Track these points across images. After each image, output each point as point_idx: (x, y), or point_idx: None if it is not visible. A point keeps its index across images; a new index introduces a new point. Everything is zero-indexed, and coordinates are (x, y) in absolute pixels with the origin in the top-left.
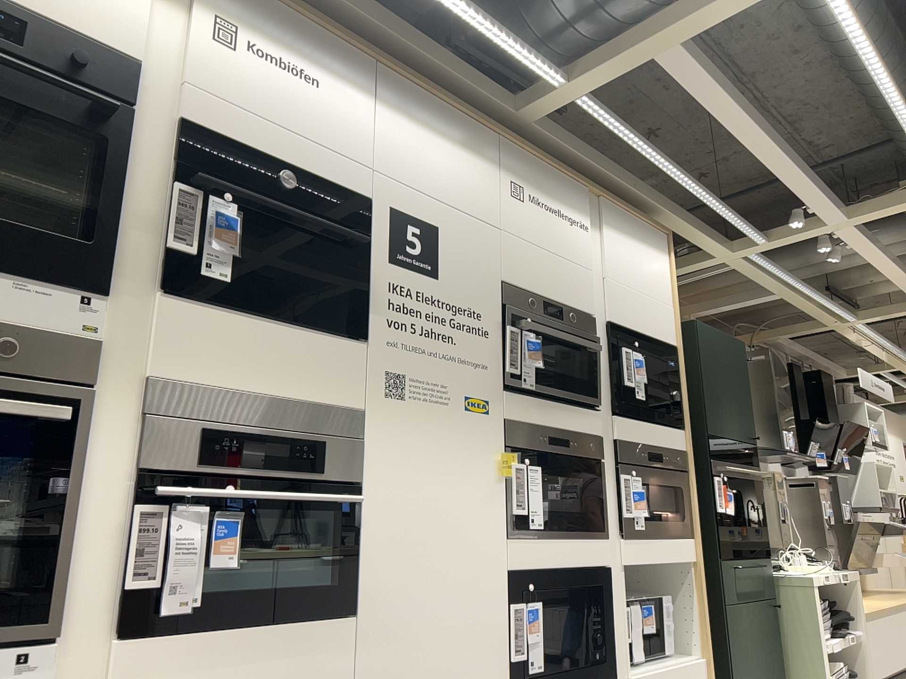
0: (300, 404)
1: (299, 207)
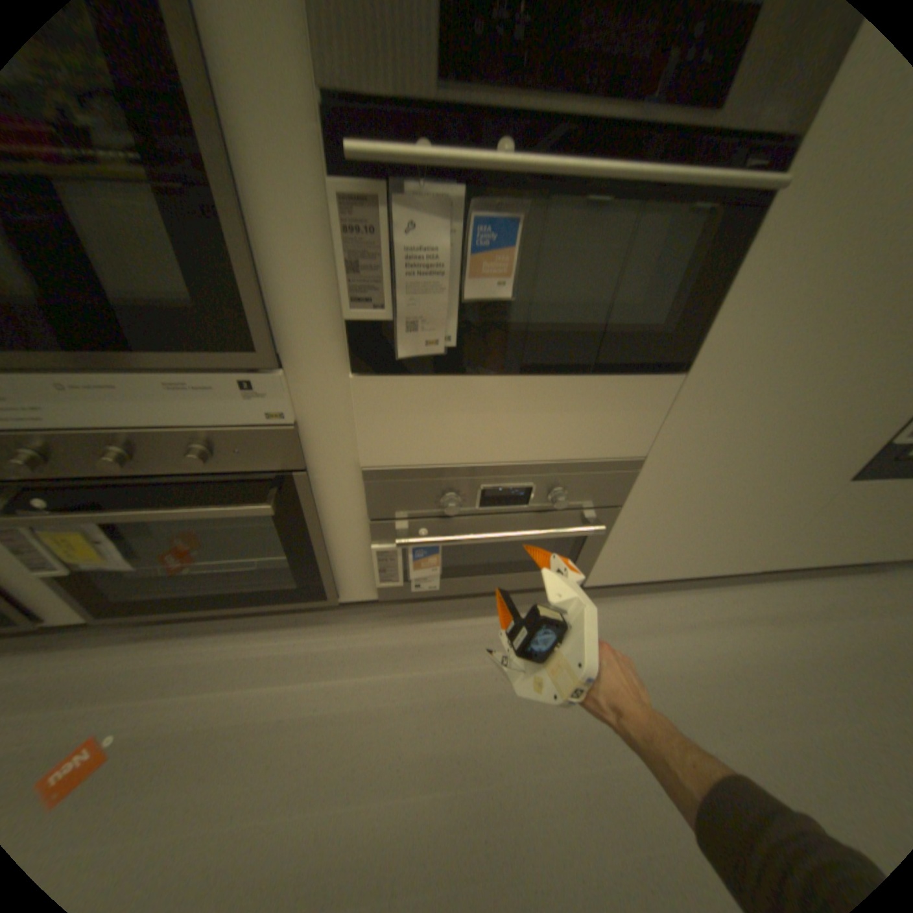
0: None
1: None
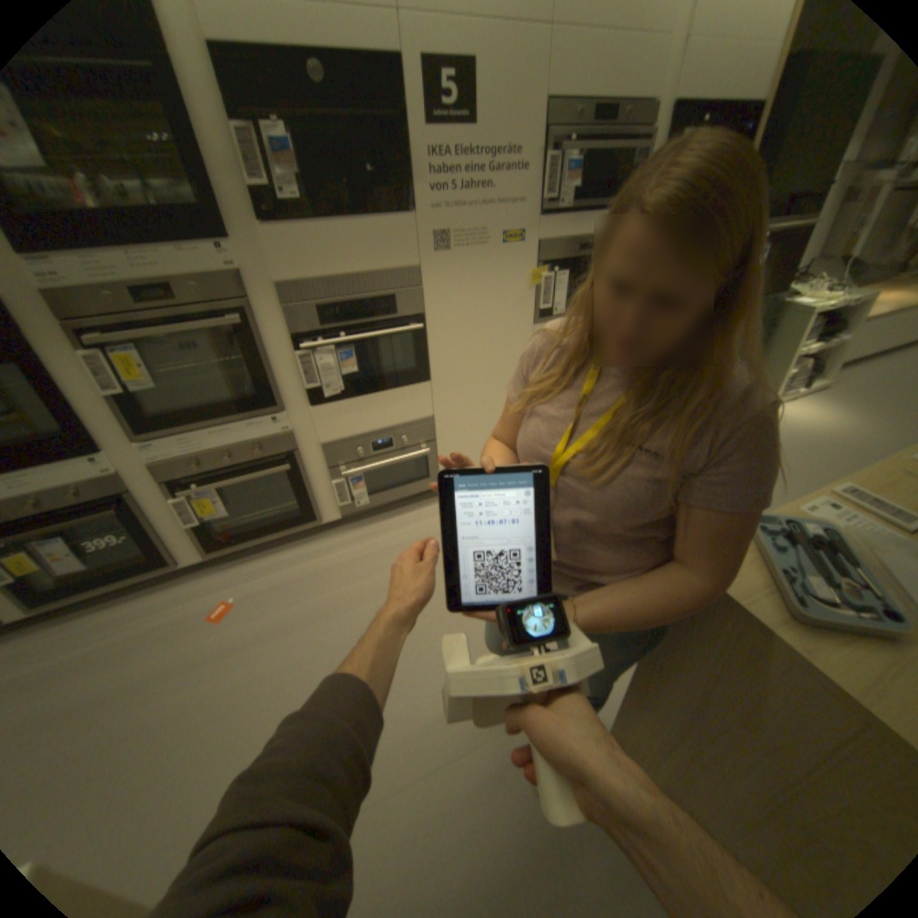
0: (376, 270)
1: (334, 99)
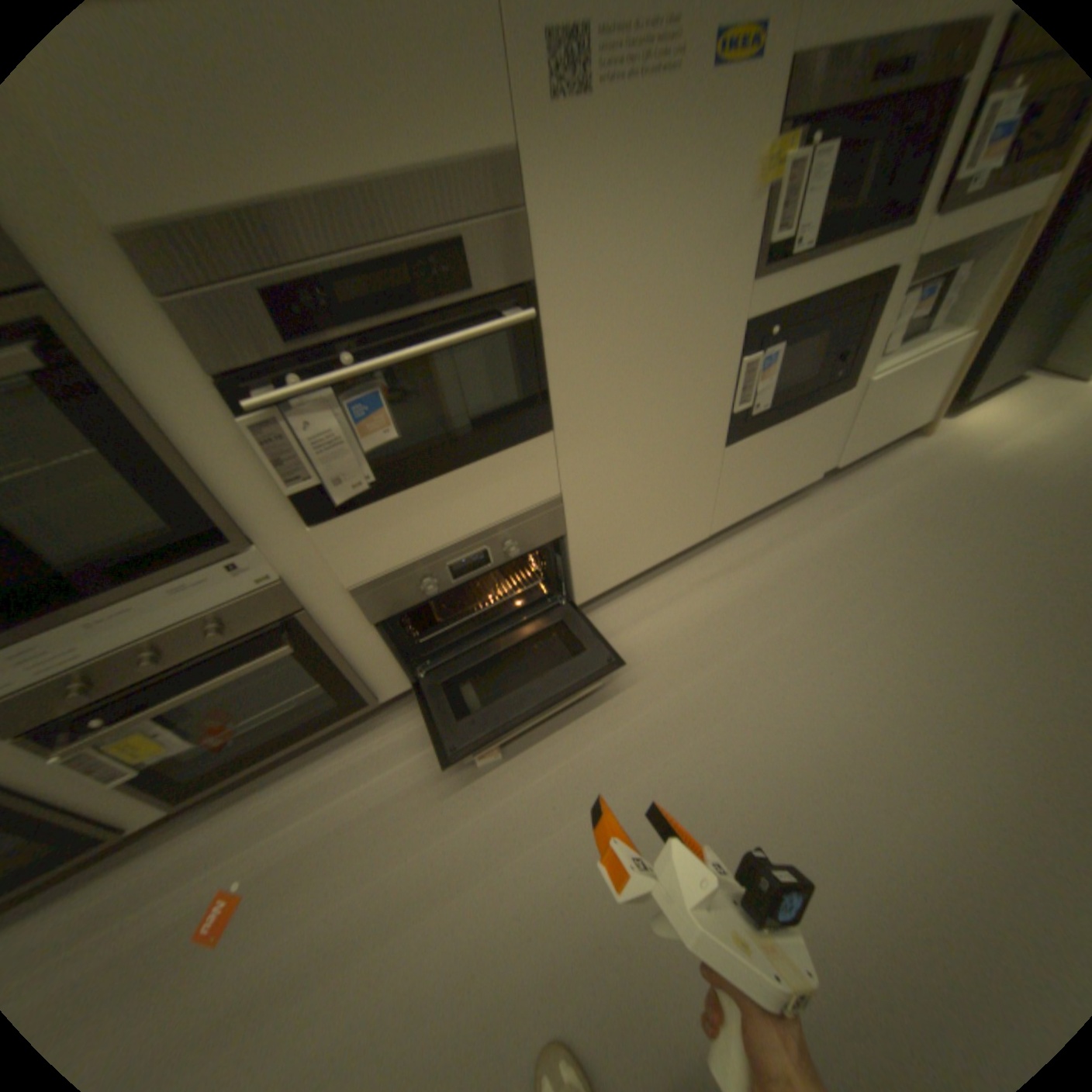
0: (404, 170)
1: None
